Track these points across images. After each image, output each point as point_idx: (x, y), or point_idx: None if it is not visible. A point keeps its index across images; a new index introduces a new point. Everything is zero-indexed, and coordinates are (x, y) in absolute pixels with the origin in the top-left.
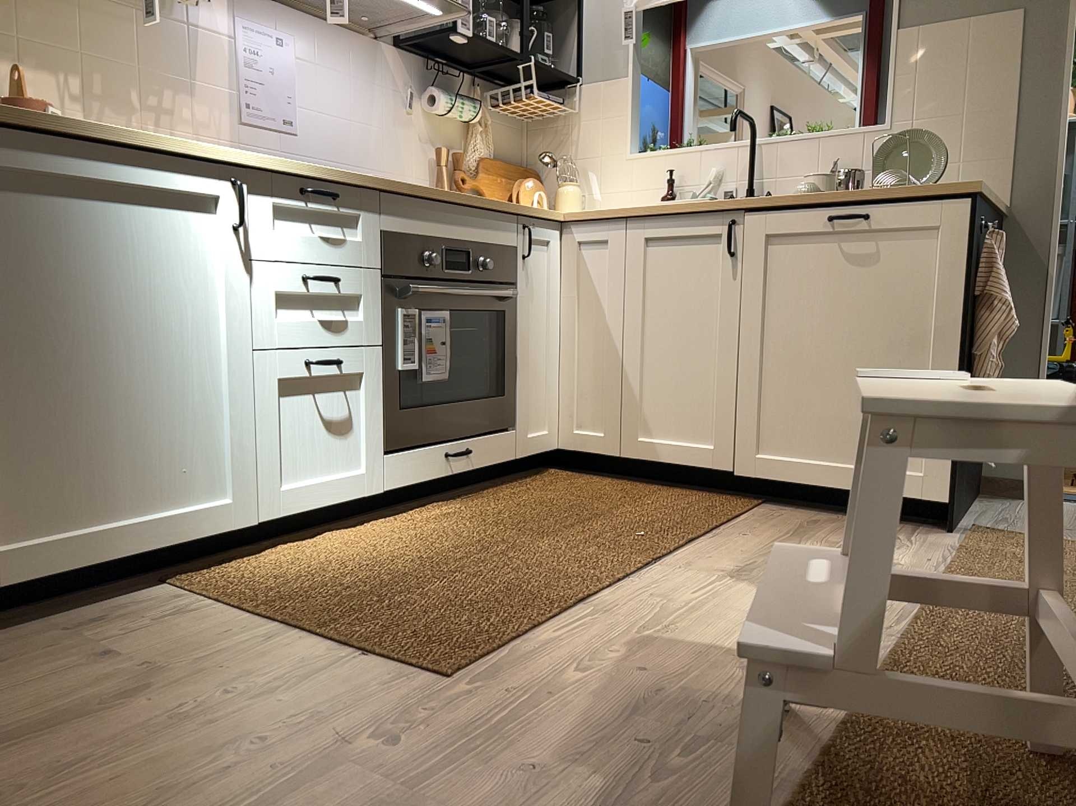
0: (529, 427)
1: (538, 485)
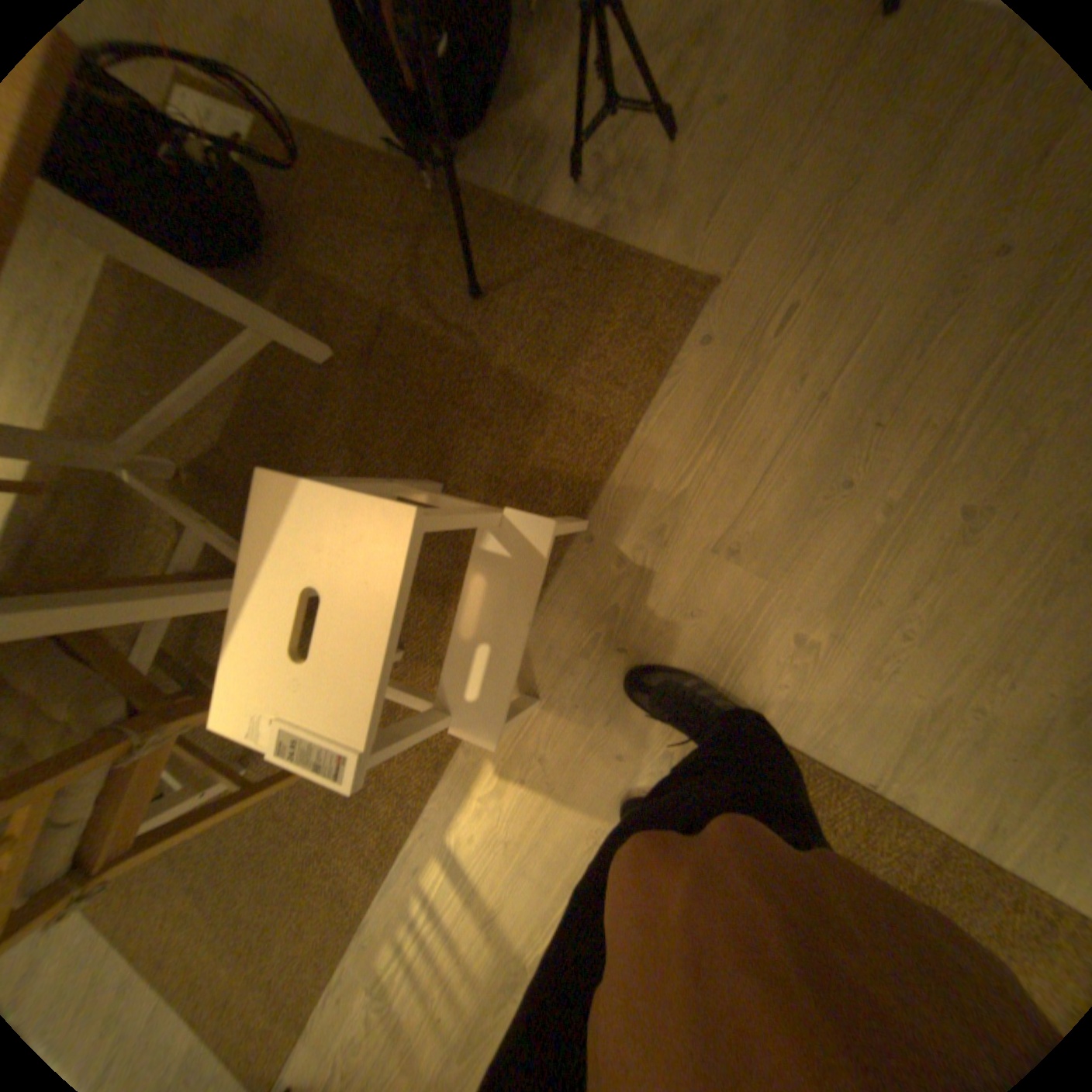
0: None
1: None
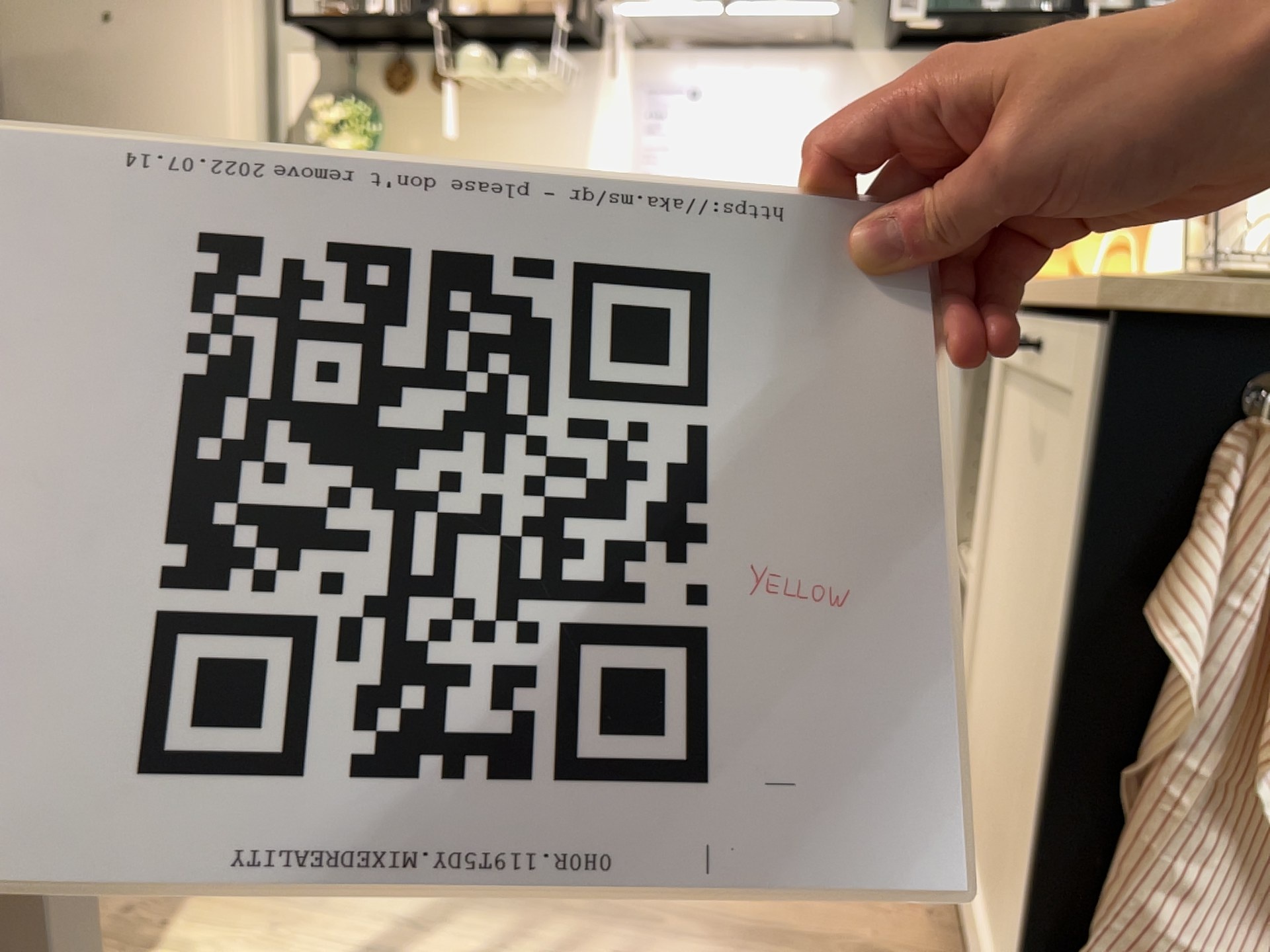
0: None
1: None
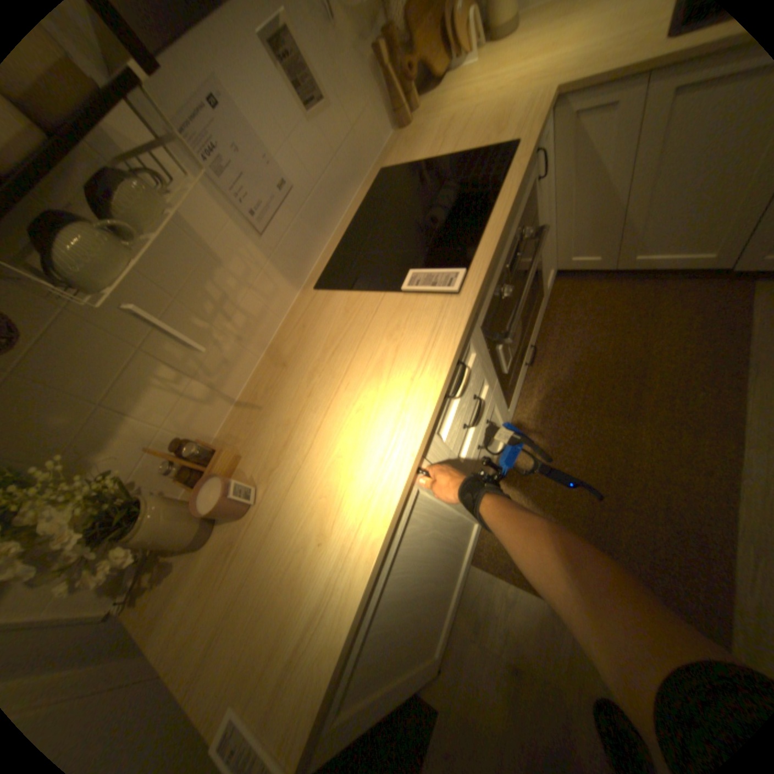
0: (546, 283)
1: (561, 315)
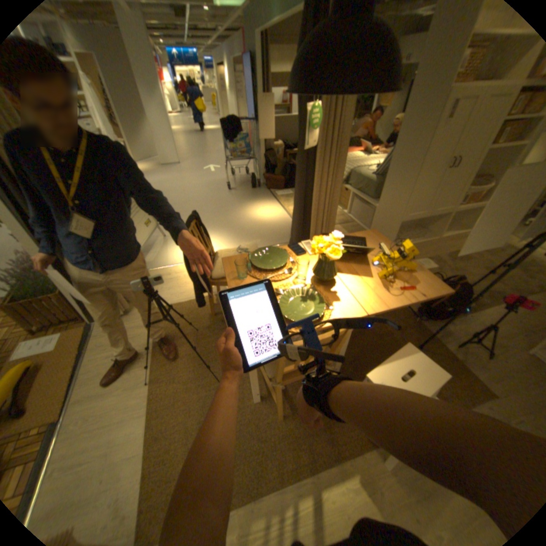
0: None
1: None
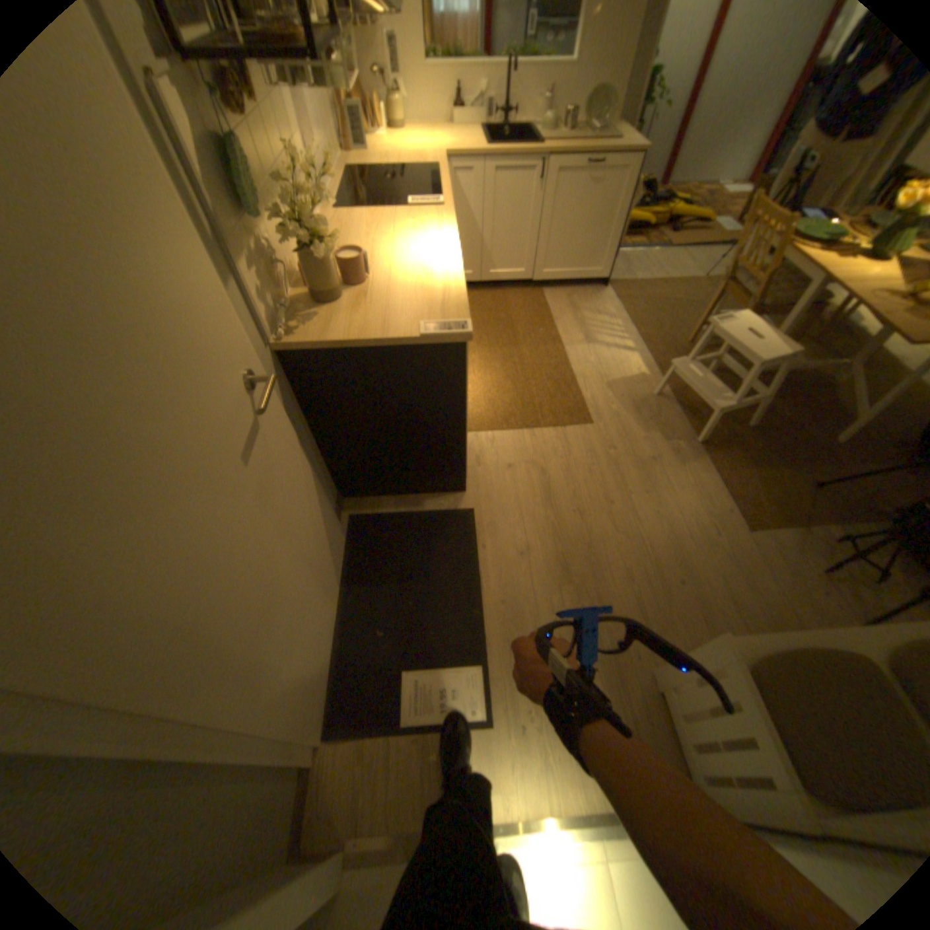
0: None
1: None
